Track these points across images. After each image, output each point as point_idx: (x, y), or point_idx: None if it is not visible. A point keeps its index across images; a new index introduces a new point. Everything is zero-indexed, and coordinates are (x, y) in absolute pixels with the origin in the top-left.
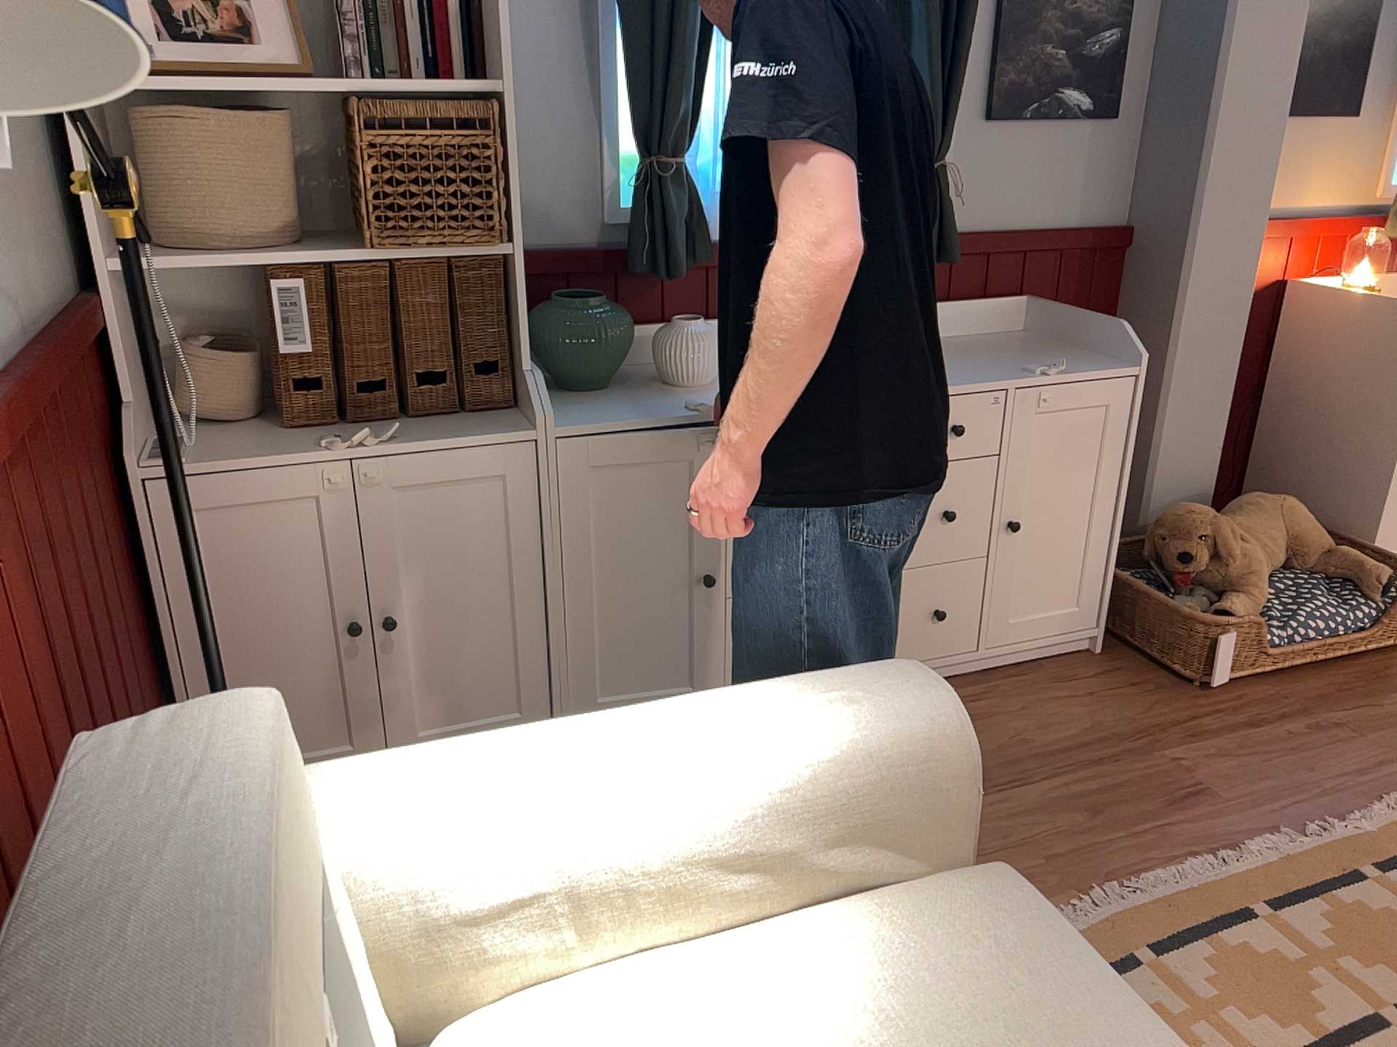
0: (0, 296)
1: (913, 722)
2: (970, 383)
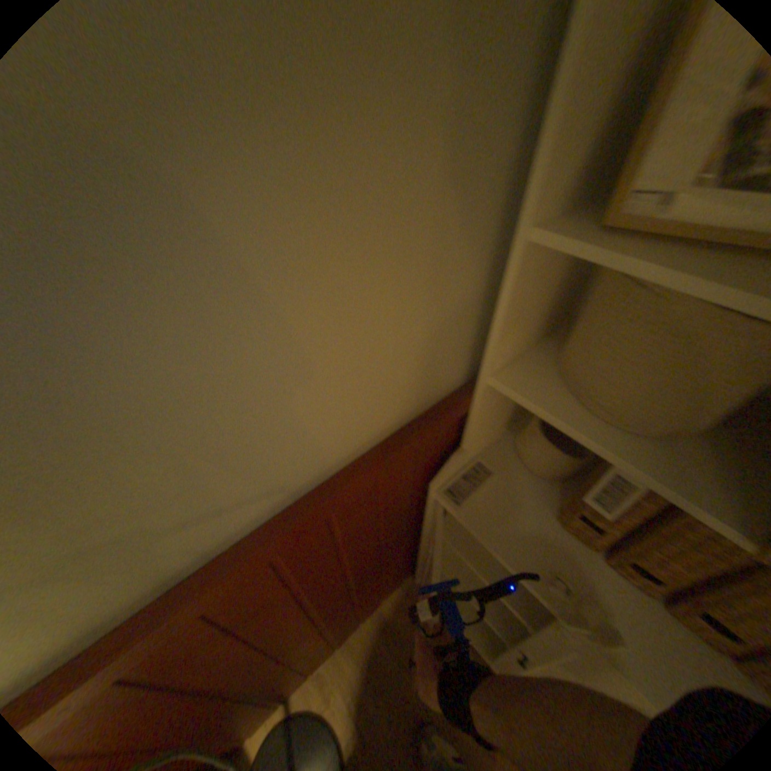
0: (254, 499)
1: None
2: None
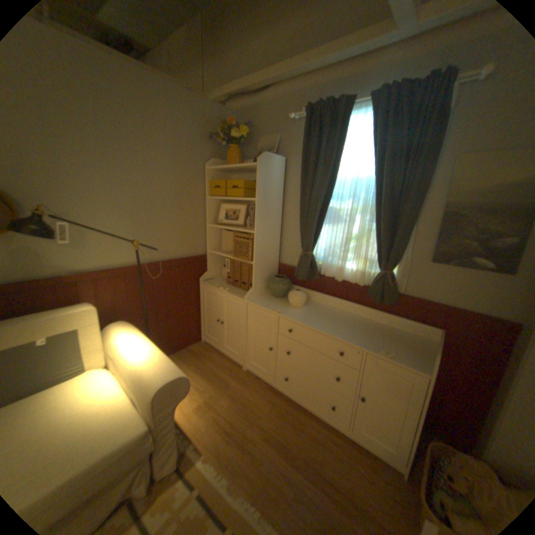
0: (164, 253)
1: (152, 384)
2: (352, 343)
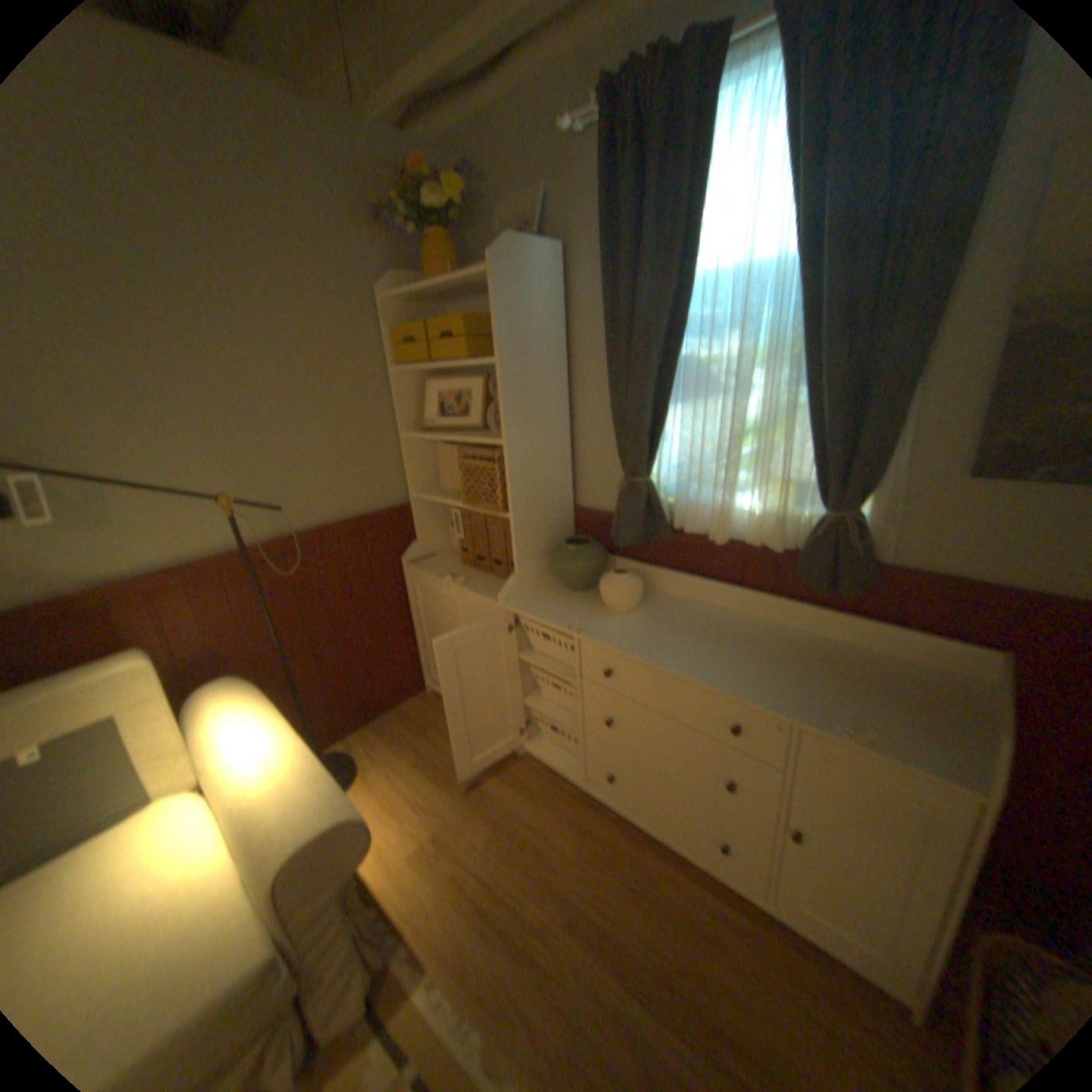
0: (309, 512)
1: (274, 848)
2: (762, 703)
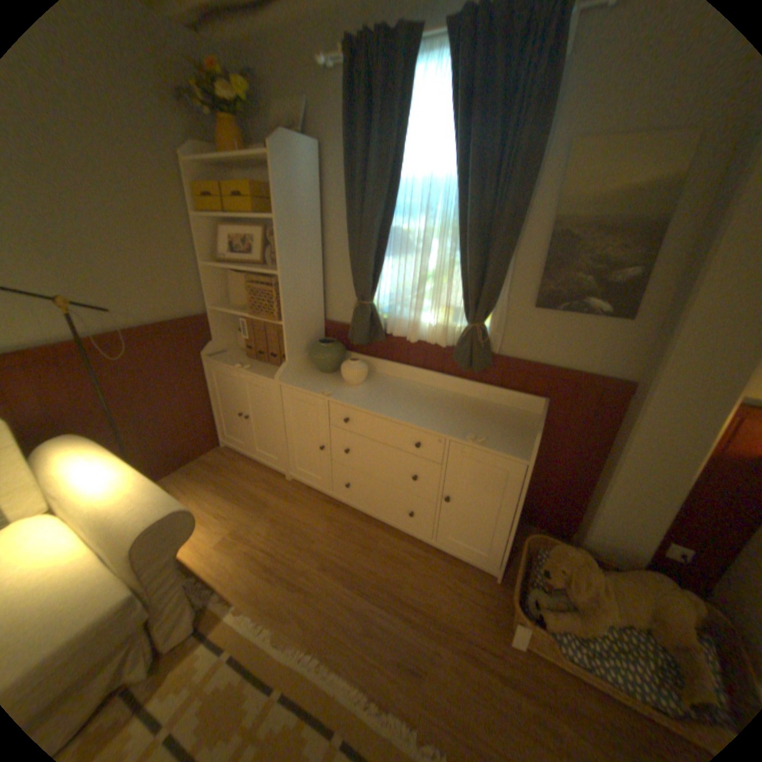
0: (128, 314)
1: (128, 527)
2: (431, 428)
